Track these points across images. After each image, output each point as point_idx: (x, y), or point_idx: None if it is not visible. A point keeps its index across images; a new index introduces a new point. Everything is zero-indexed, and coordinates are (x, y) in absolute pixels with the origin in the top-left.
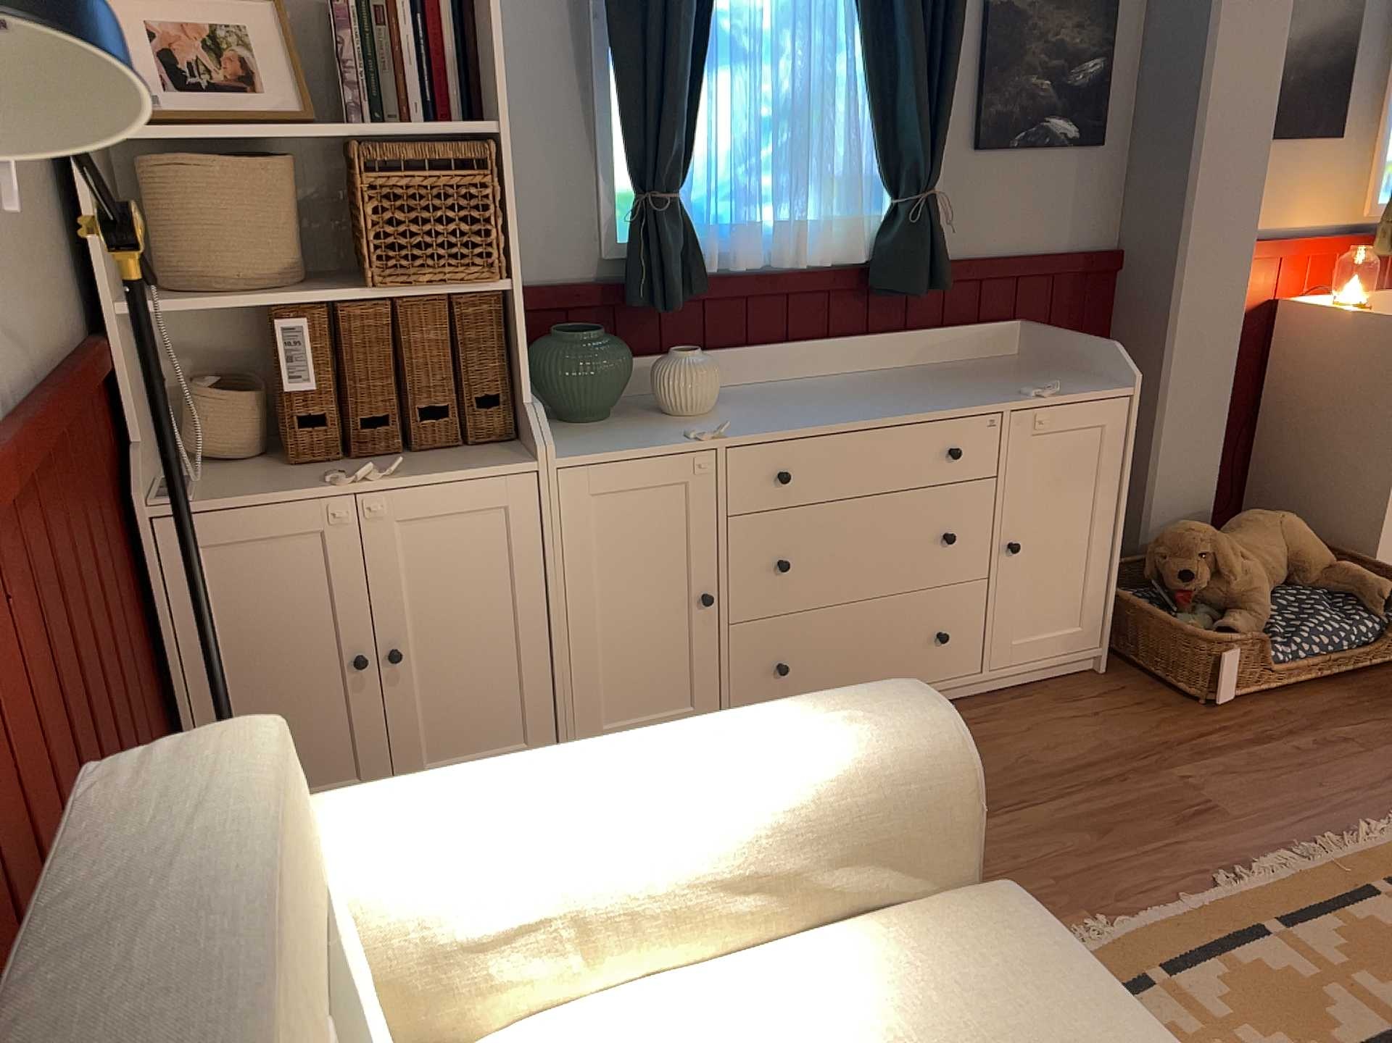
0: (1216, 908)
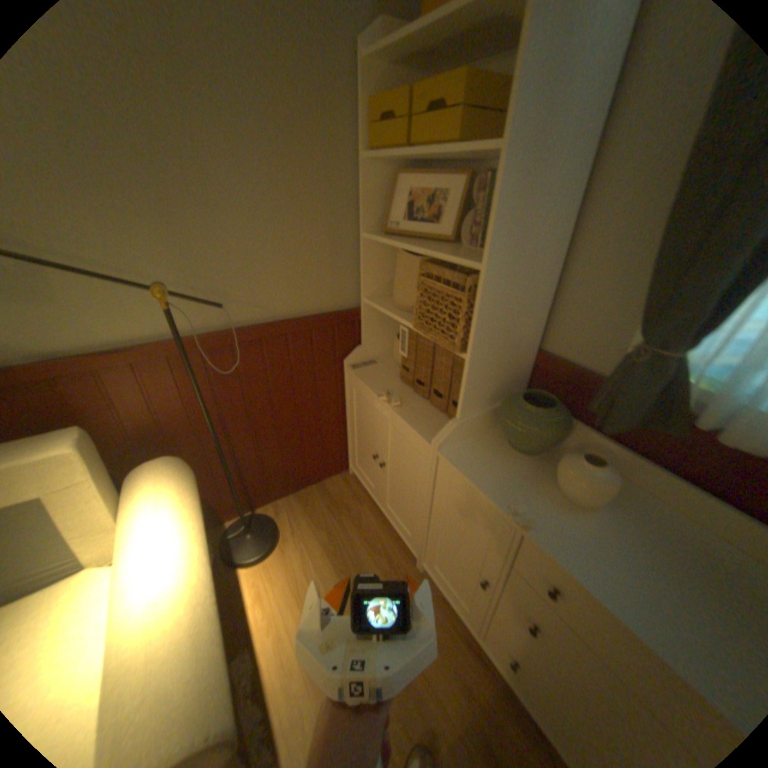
0: None
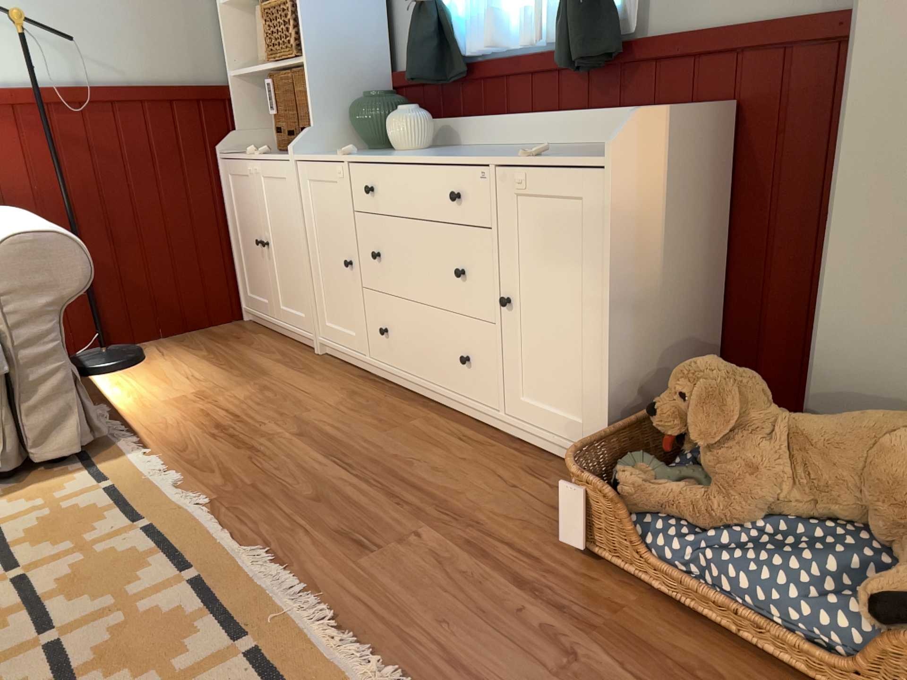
0: (216, 546)
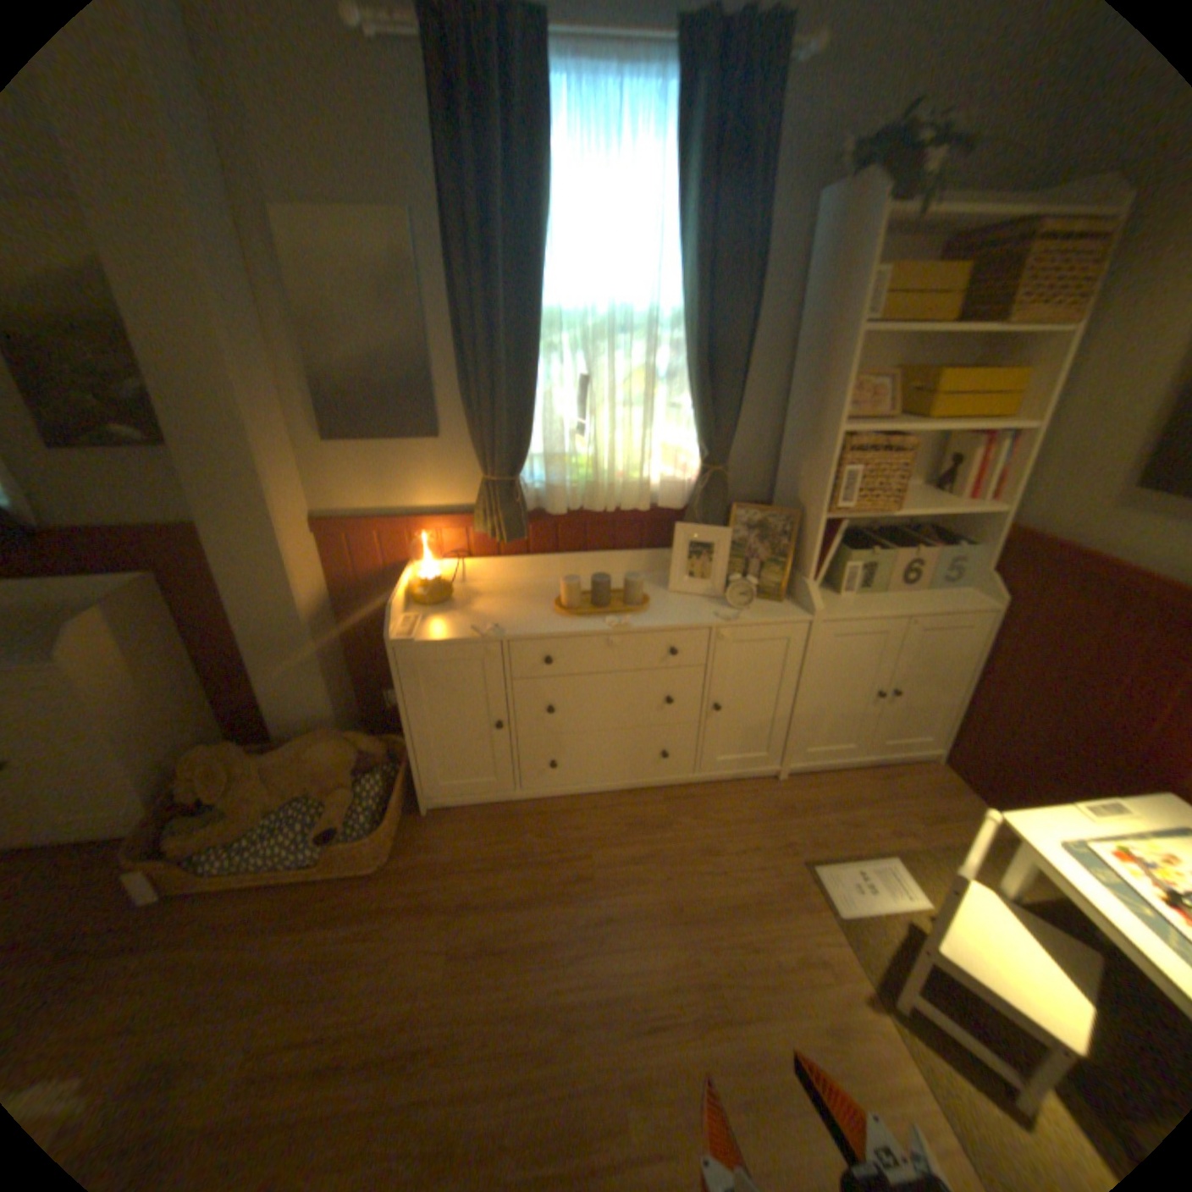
0: None
